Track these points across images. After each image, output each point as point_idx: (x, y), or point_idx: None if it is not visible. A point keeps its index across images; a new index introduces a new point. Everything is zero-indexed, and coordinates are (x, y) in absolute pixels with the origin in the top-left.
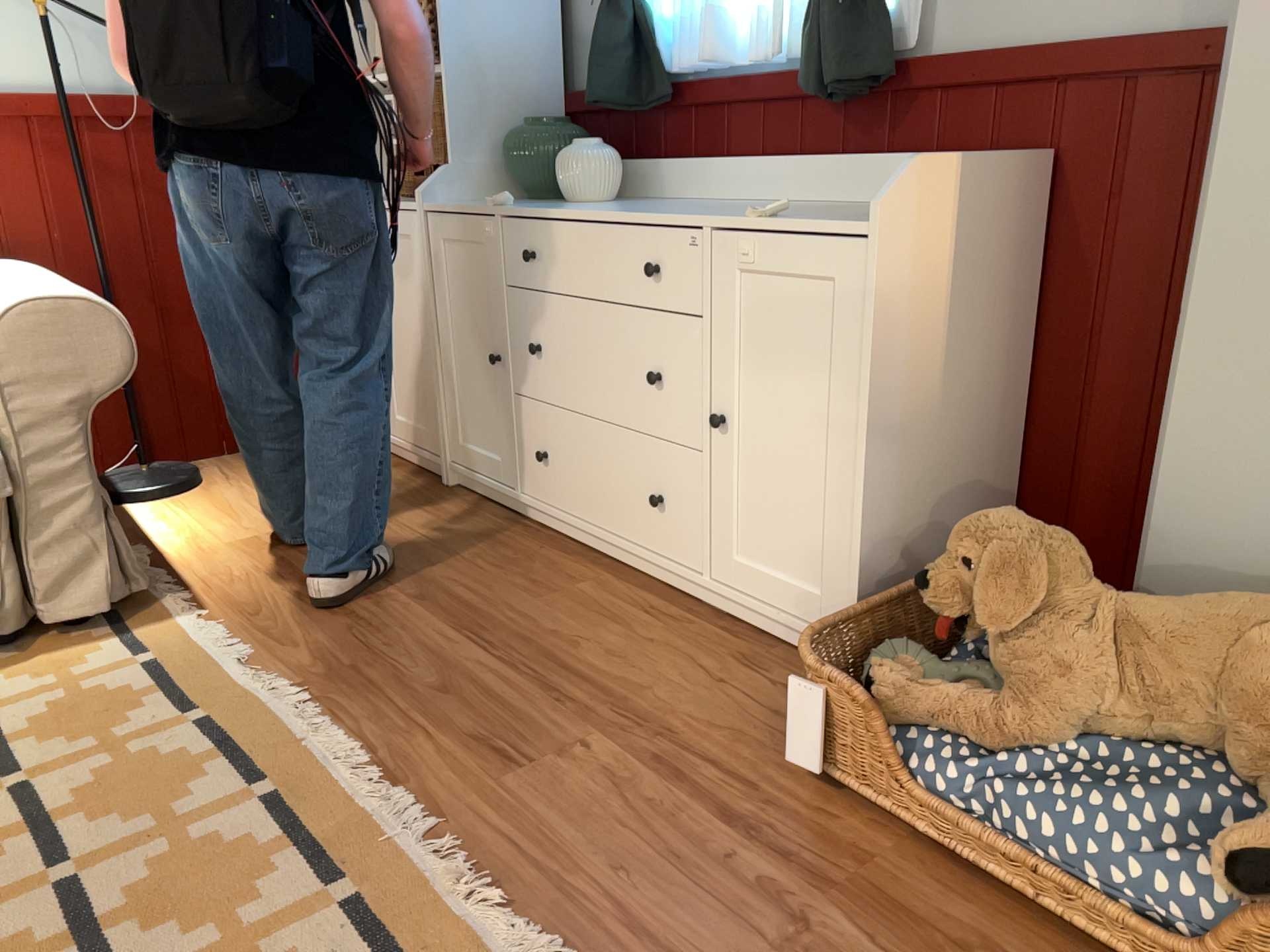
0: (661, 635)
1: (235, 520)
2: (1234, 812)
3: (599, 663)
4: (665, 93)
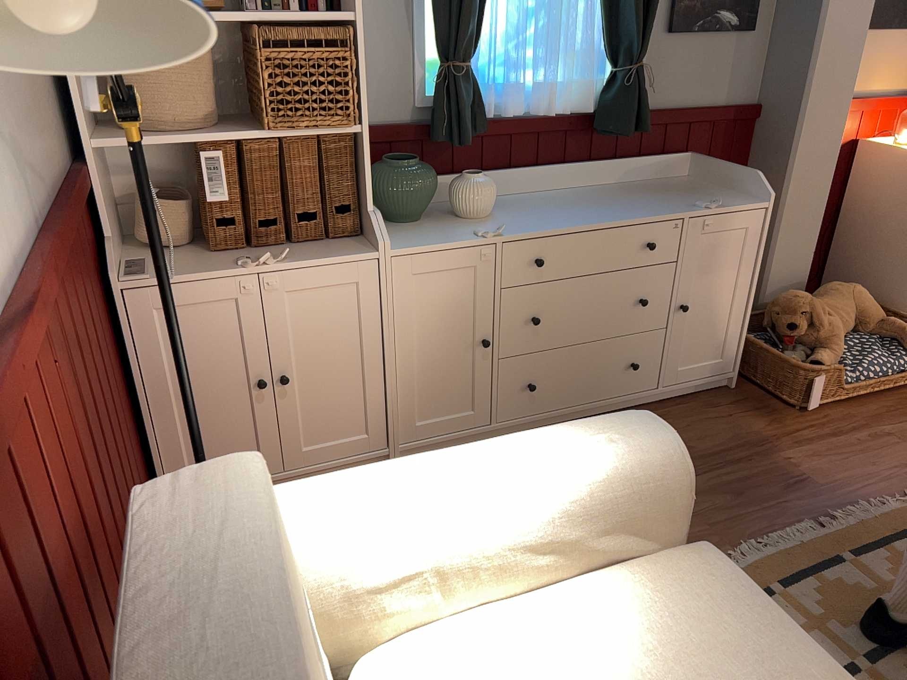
0: (681, 422)
1: None
2: (882, 340)
3: (710, 444)
4: (483, 129)
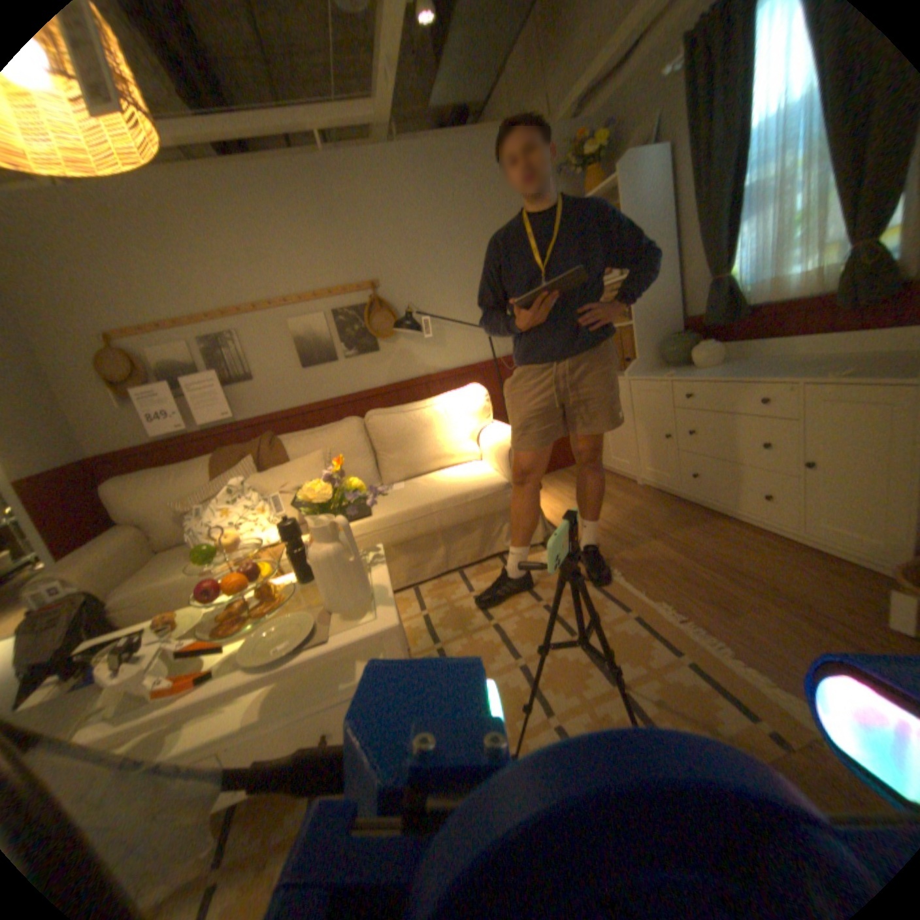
0: (782, 558)
1: (561, 502)
2: None
3: (756, 571)
4: (747, 312)
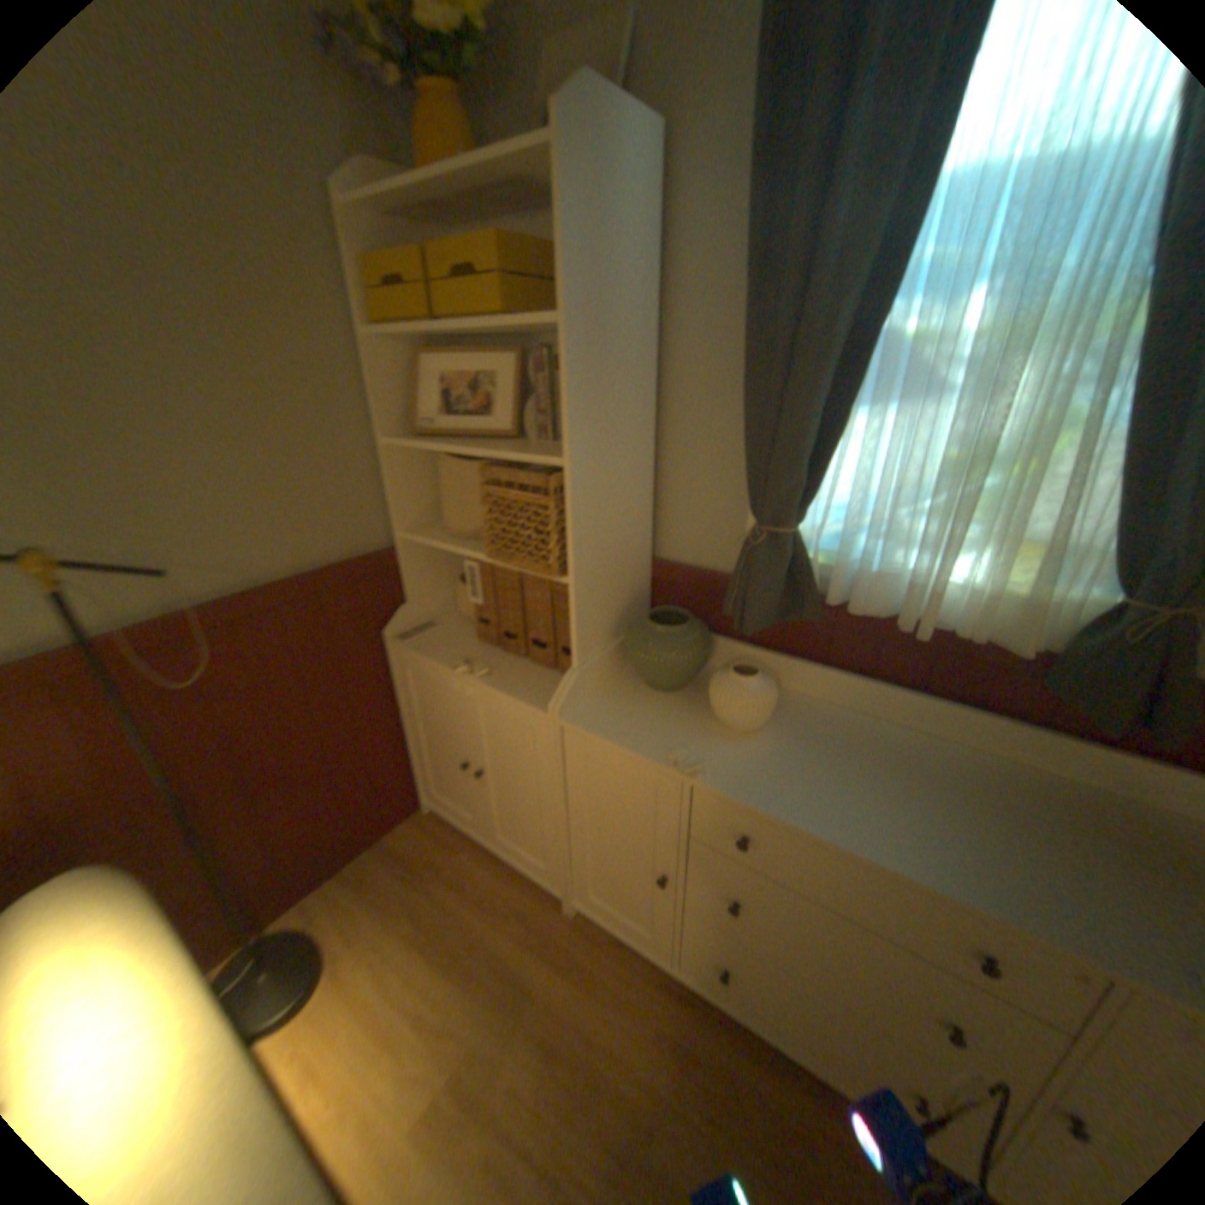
0: None
1: (392, 1059)
2: None
3: None
4: (819, 614)
